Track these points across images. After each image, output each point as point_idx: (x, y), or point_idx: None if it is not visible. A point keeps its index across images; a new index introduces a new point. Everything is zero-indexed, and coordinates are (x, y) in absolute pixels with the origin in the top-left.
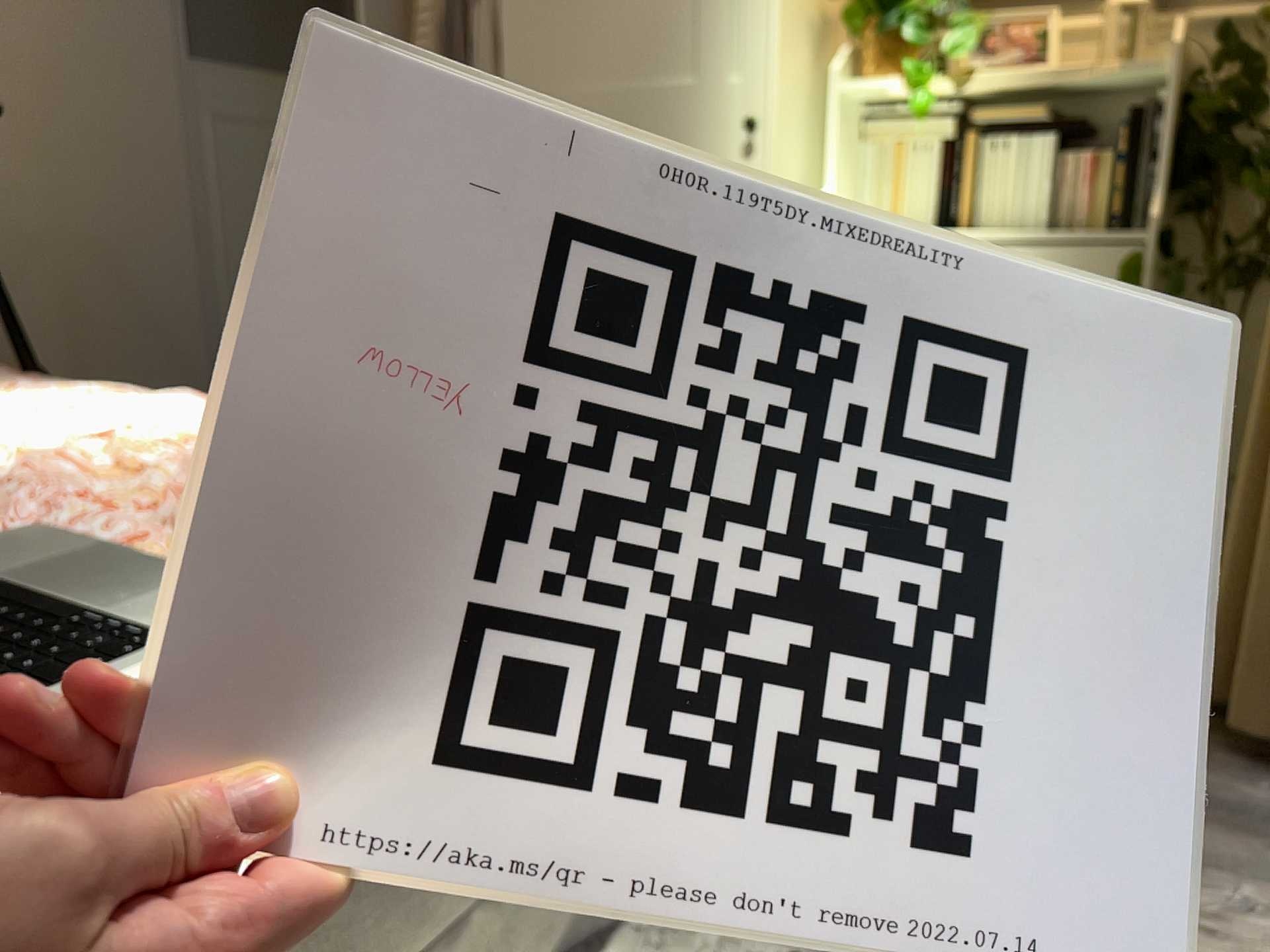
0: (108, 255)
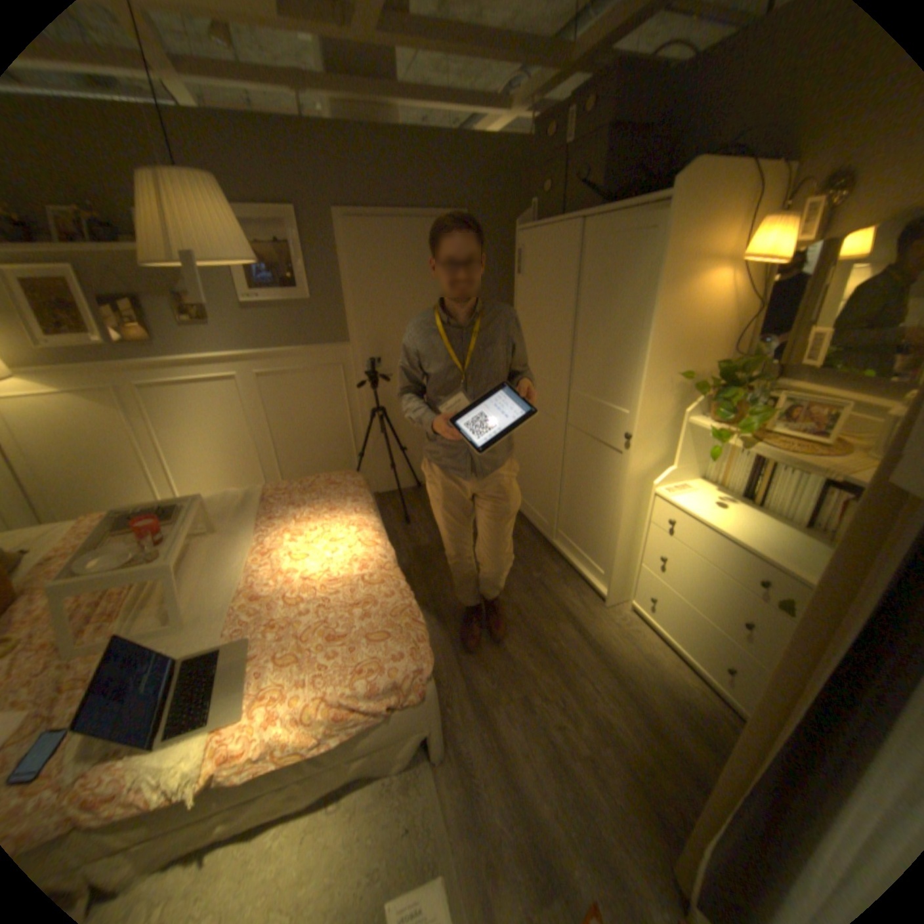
0: None
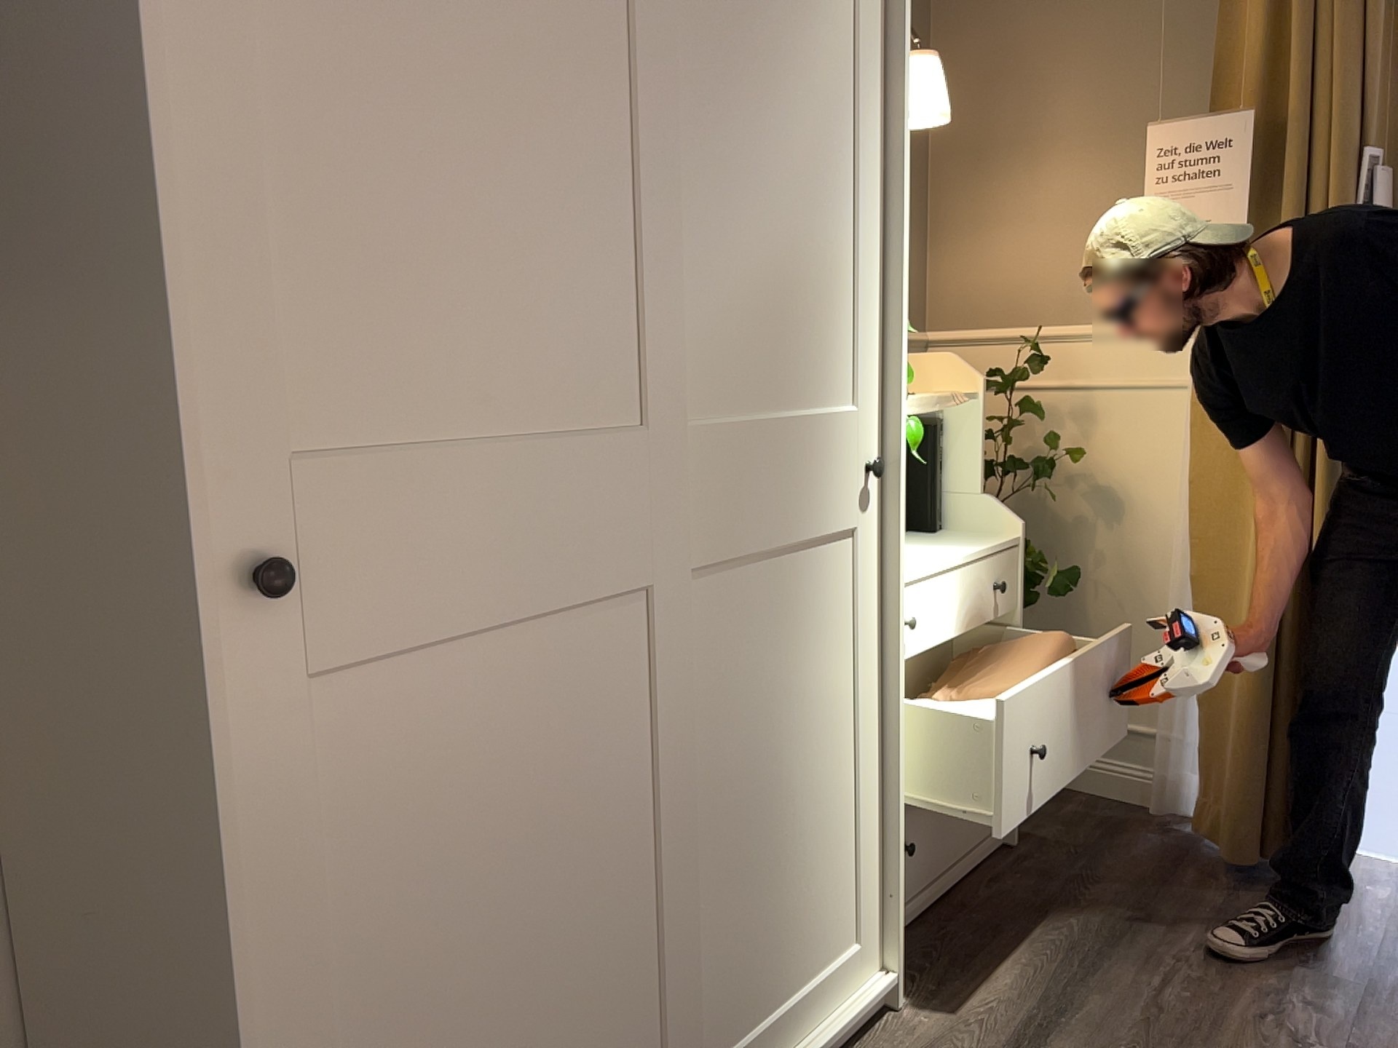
0: None
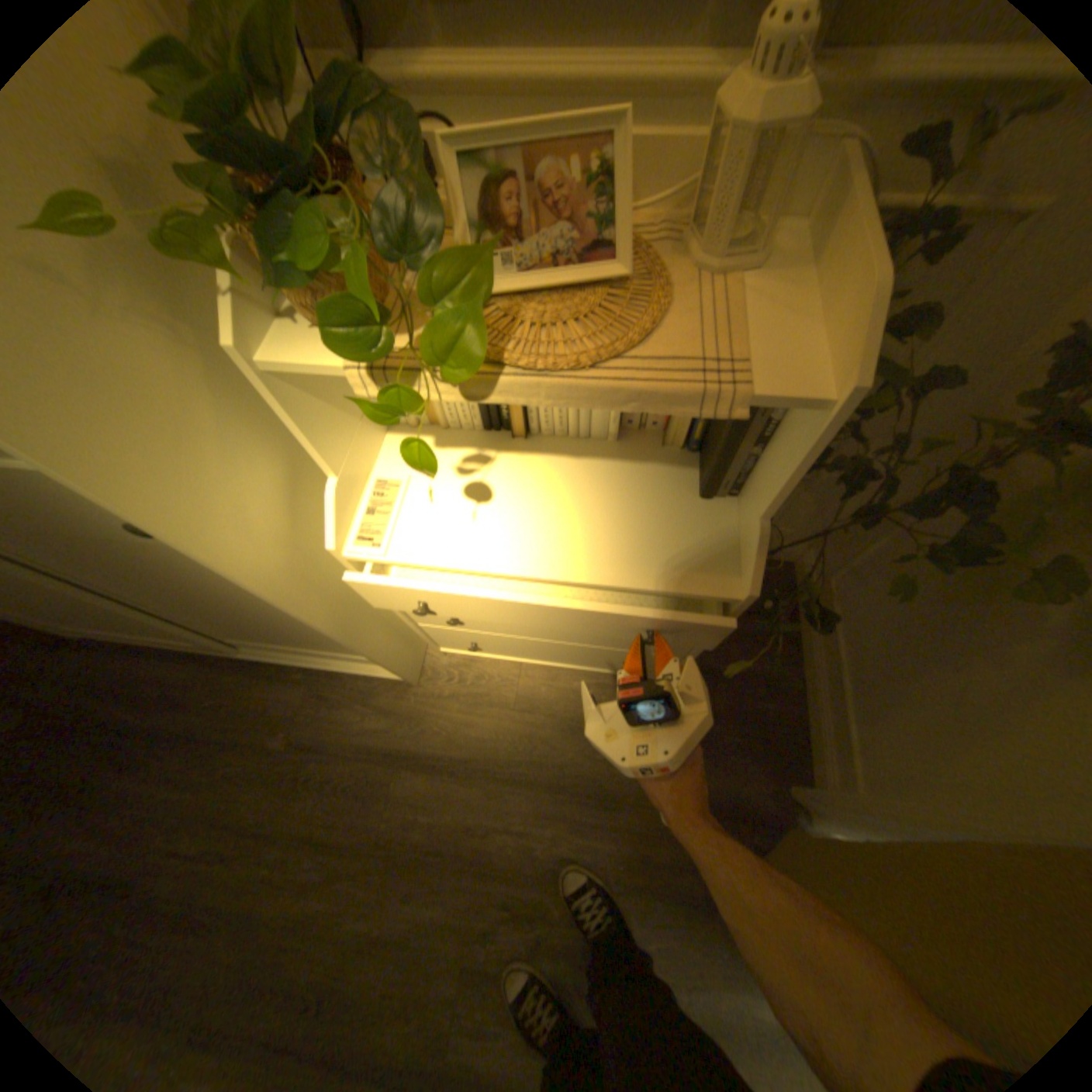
0: None
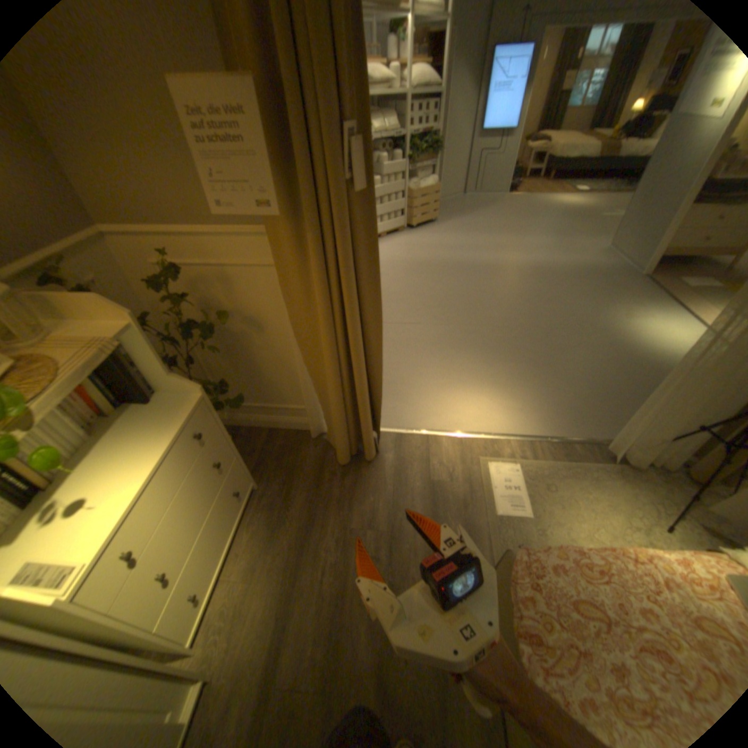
0: None
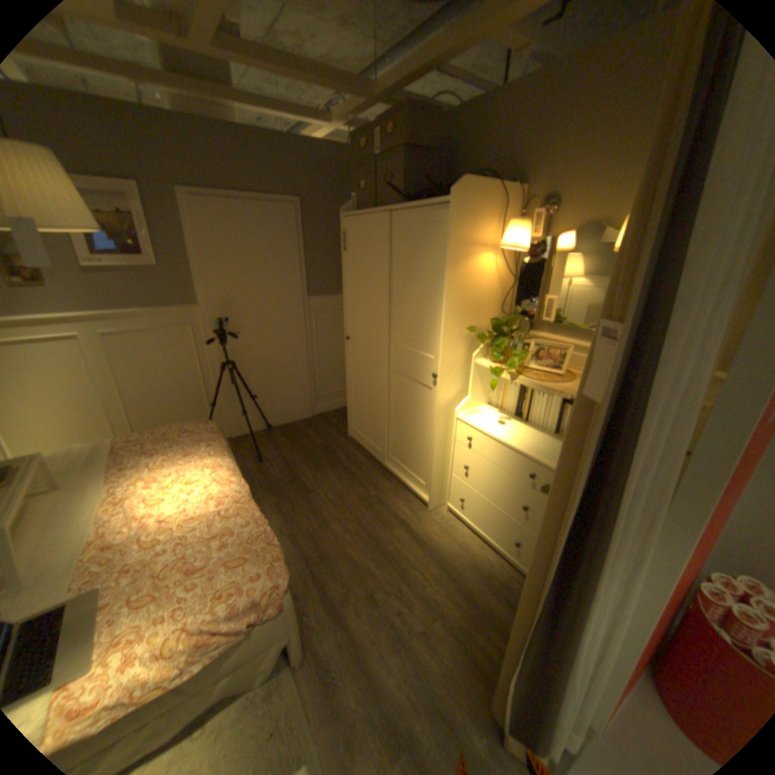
0: (279, 359)
